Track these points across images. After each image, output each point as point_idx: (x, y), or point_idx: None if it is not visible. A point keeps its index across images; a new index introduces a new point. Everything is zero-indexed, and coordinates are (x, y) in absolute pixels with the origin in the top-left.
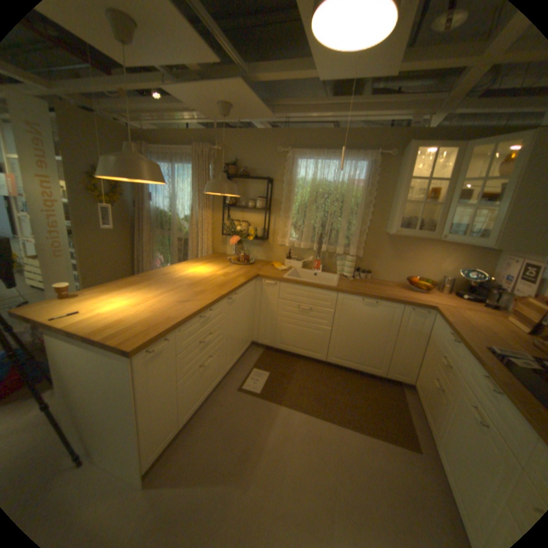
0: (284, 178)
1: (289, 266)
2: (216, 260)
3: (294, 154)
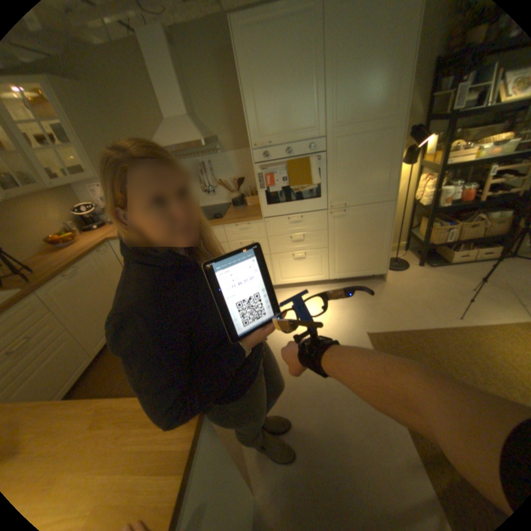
0: None
1: None
2: None
3: None
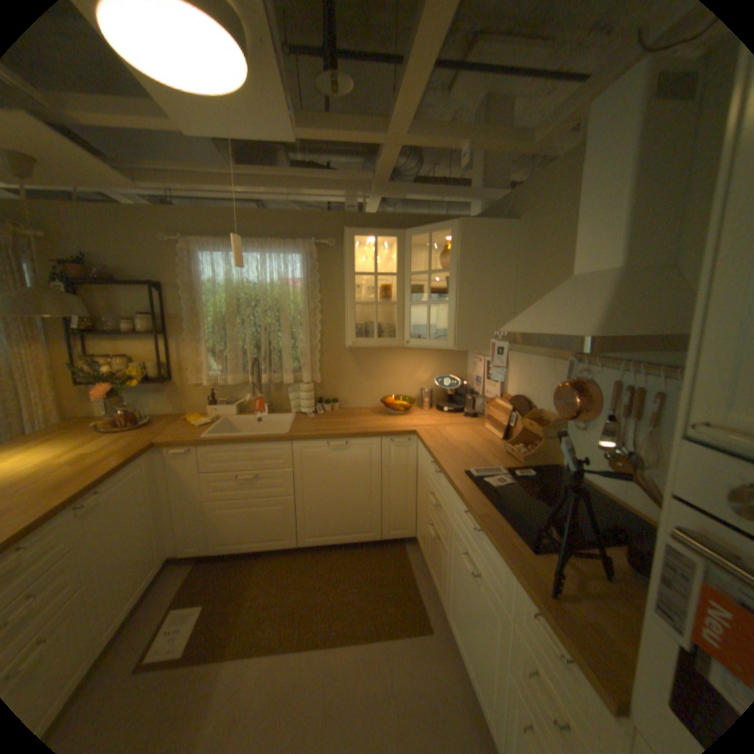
0: (179, 281)
1: (215, 416)
2: (64, 434)
3: (190, 245)
